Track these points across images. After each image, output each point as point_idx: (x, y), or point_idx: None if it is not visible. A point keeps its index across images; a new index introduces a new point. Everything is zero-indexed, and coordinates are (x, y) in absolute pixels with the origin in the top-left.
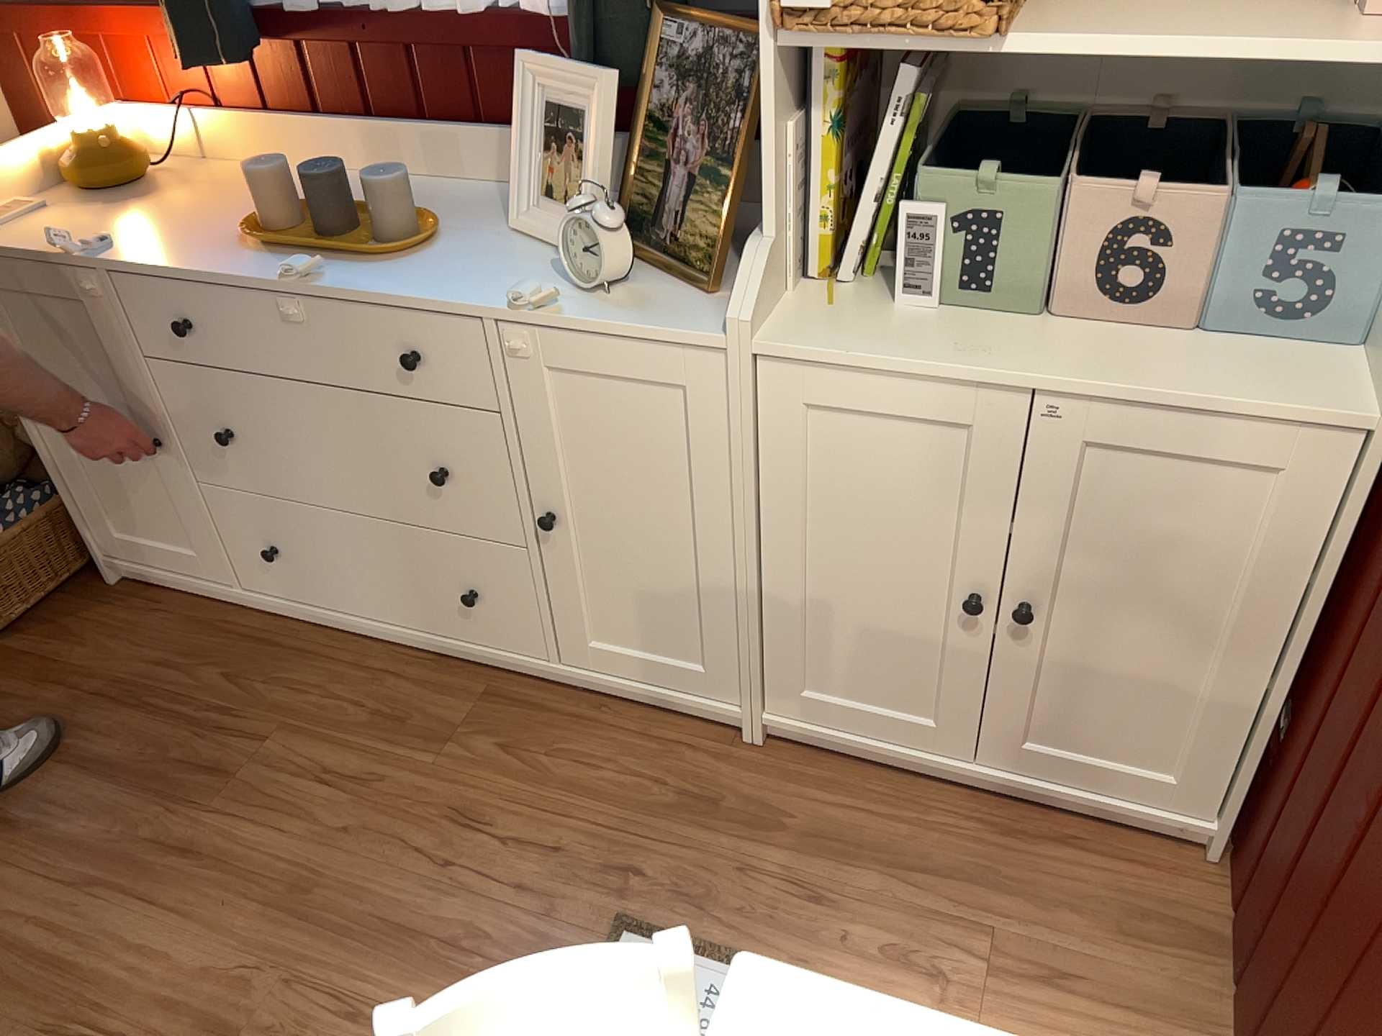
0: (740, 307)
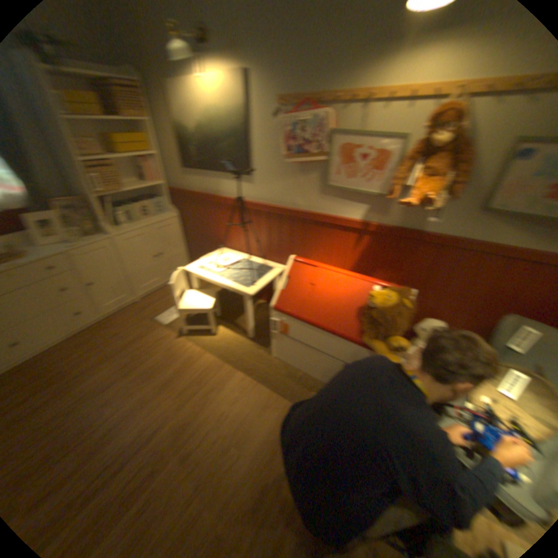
0: (105, 232)
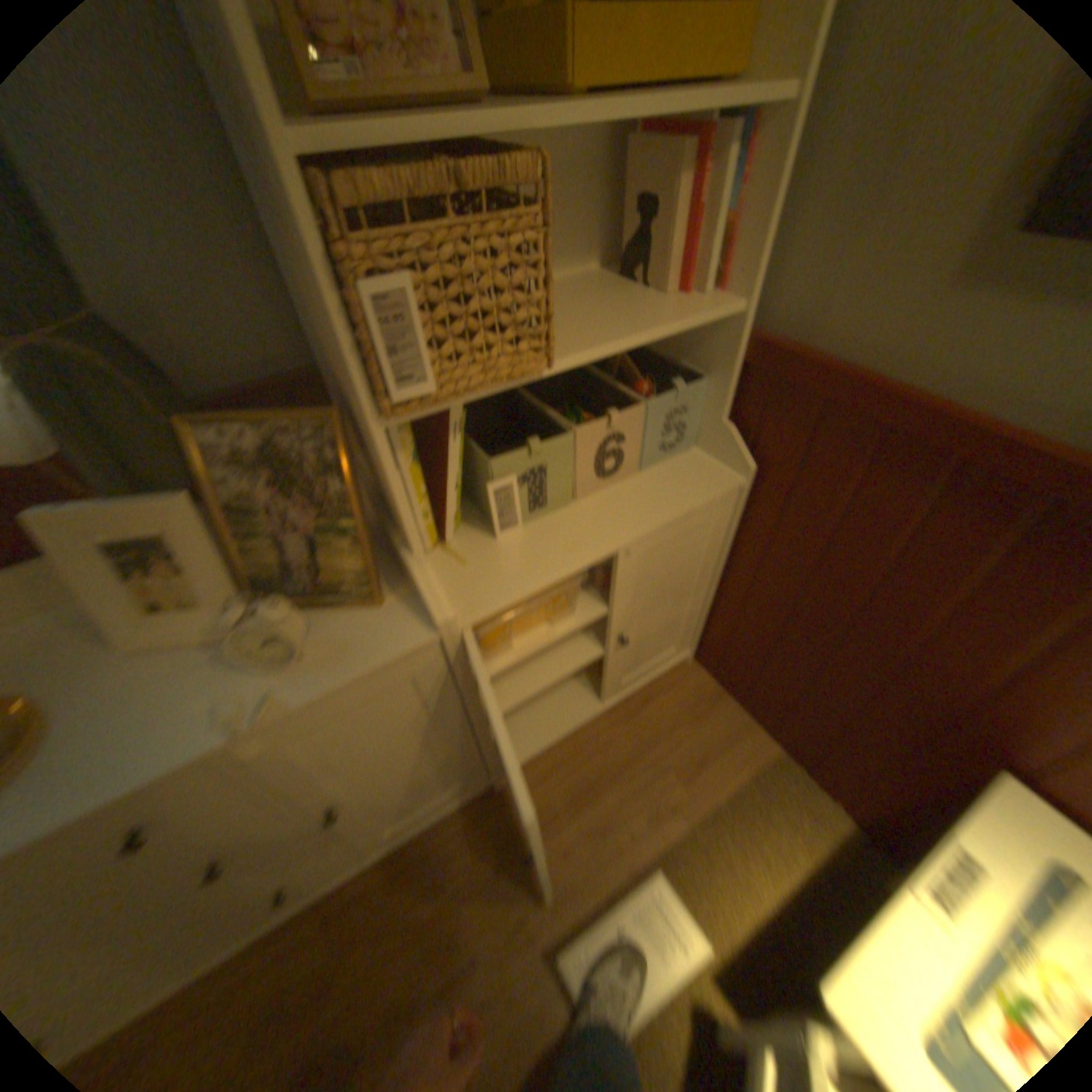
0: (440, 612)
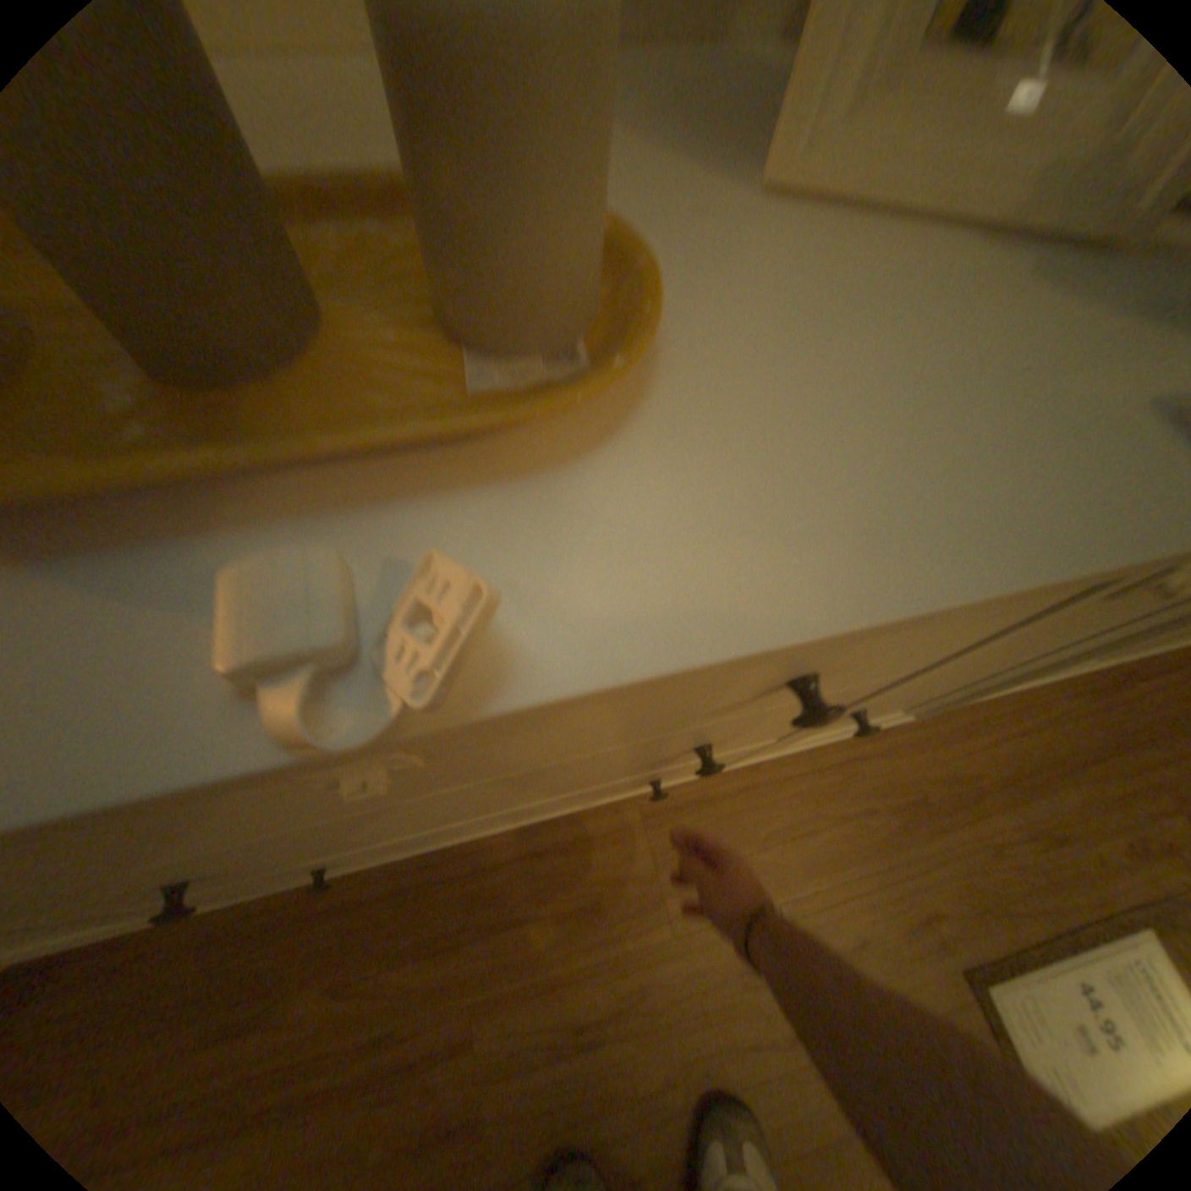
0: None
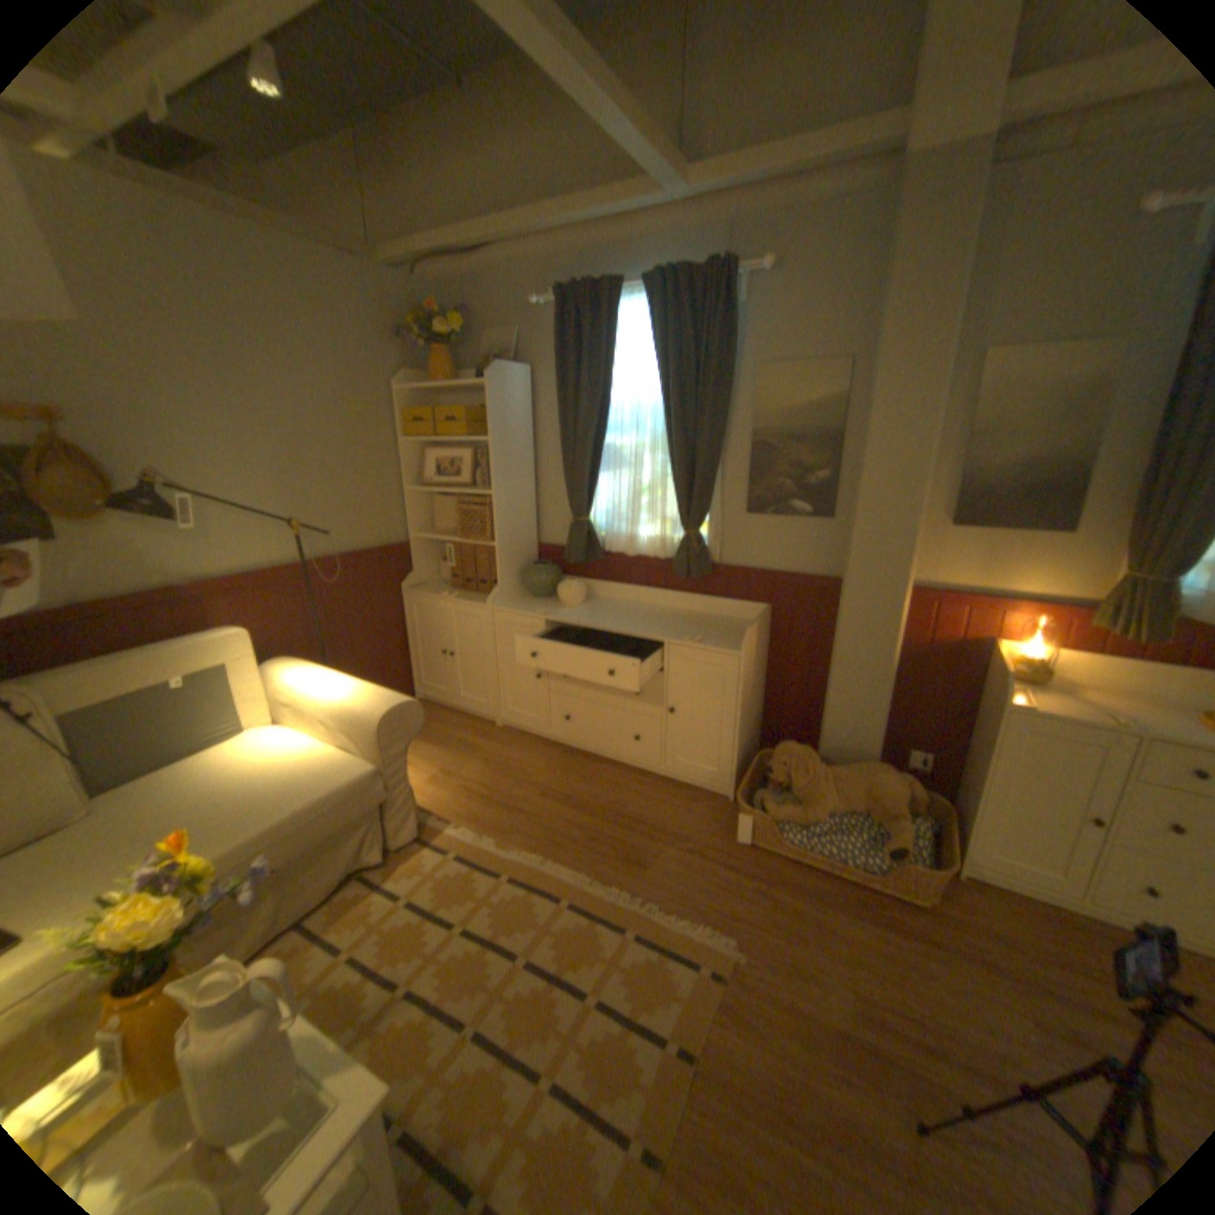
0: None
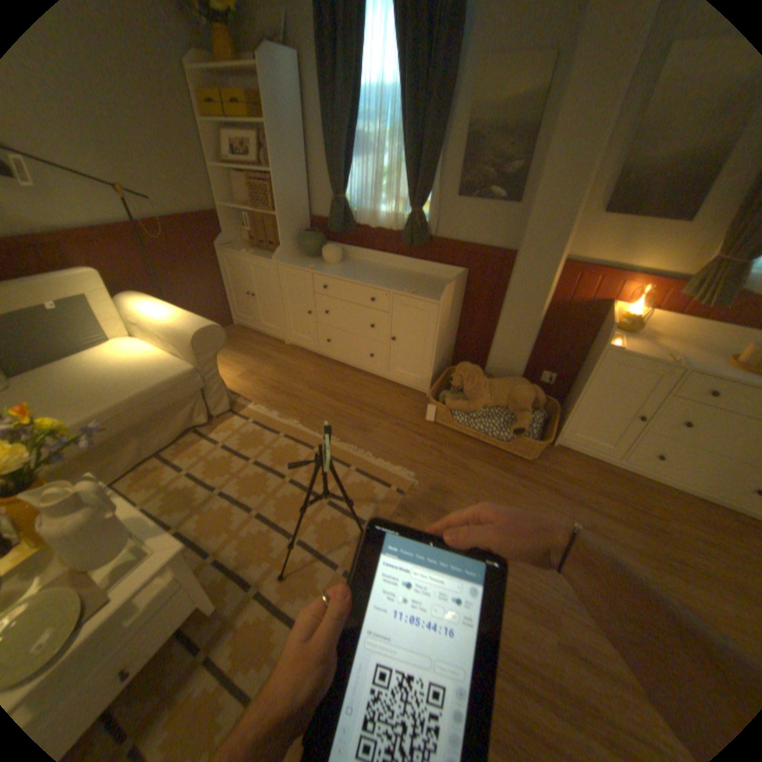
0: None
